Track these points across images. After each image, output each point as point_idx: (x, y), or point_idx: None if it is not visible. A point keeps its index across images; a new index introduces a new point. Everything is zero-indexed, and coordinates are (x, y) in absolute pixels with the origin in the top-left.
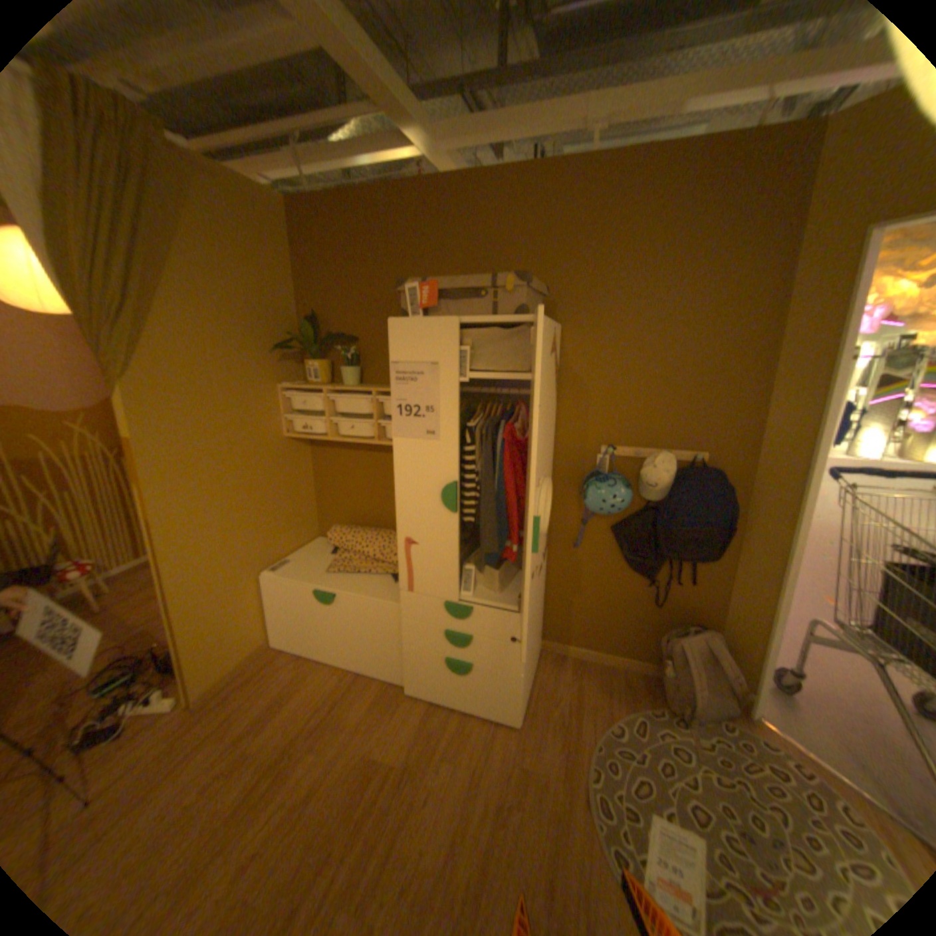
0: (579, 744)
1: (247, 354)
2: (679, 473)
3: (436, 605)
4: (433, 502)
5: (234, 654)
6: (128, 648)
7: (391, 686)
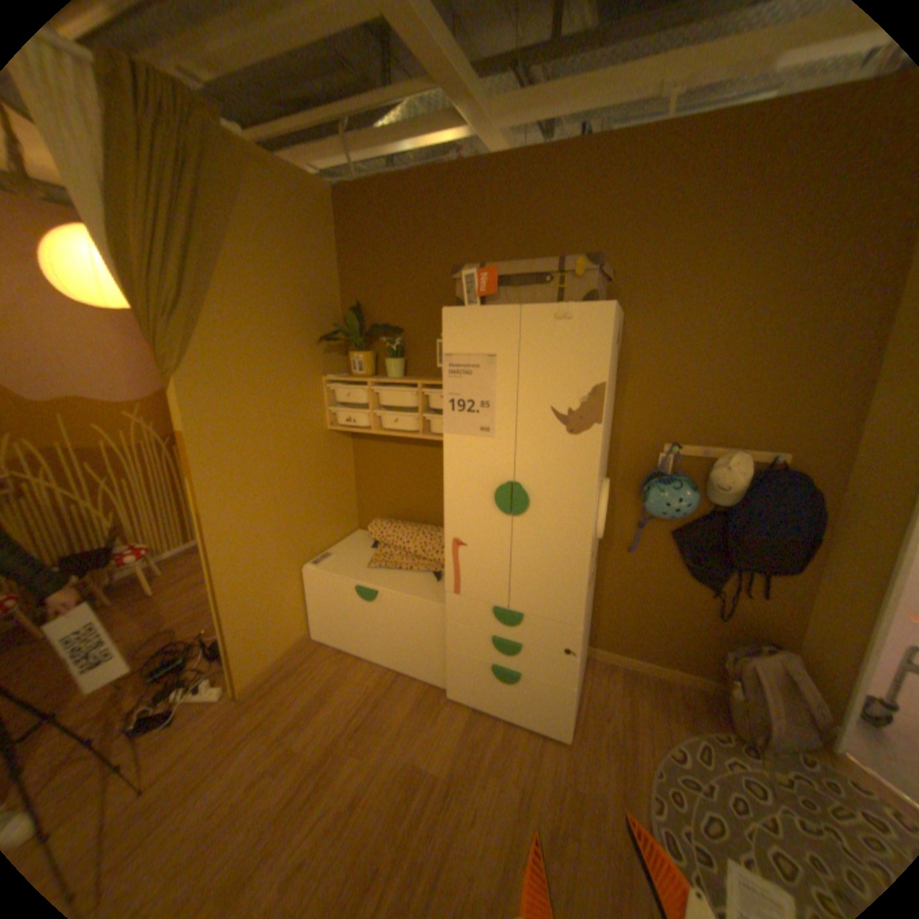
0: (637, 766)
1: (294, 346)
2: (756, 476)
3: (484, 609)
4: (485, 502)
5: (277, 645)
6: (178, 633)
7: (432, 687)
